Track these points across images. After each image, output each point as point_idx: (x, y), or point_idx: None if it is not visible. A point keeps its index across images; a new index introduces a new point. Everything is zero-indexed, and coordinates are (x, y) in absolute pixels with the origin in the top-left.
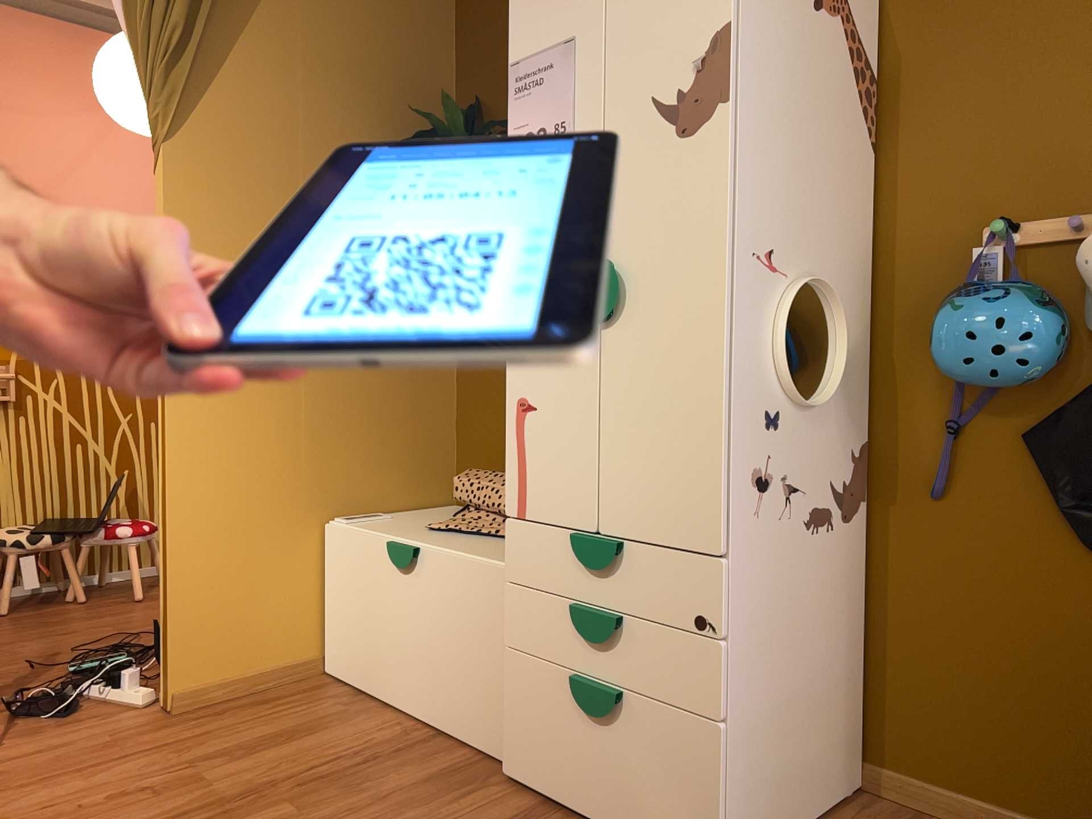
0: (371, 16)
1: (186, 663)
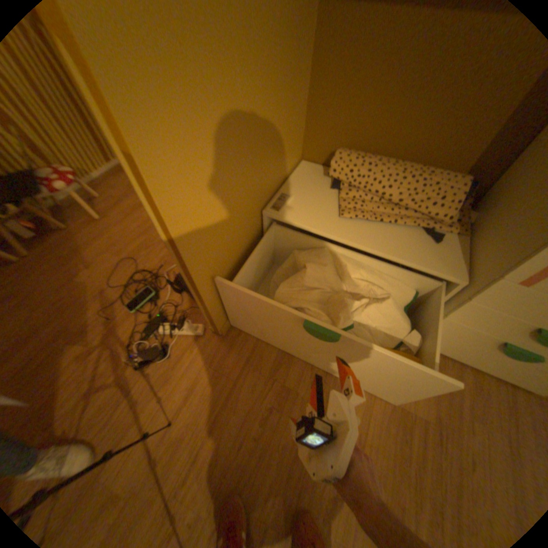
0: None
1: (222, 317)
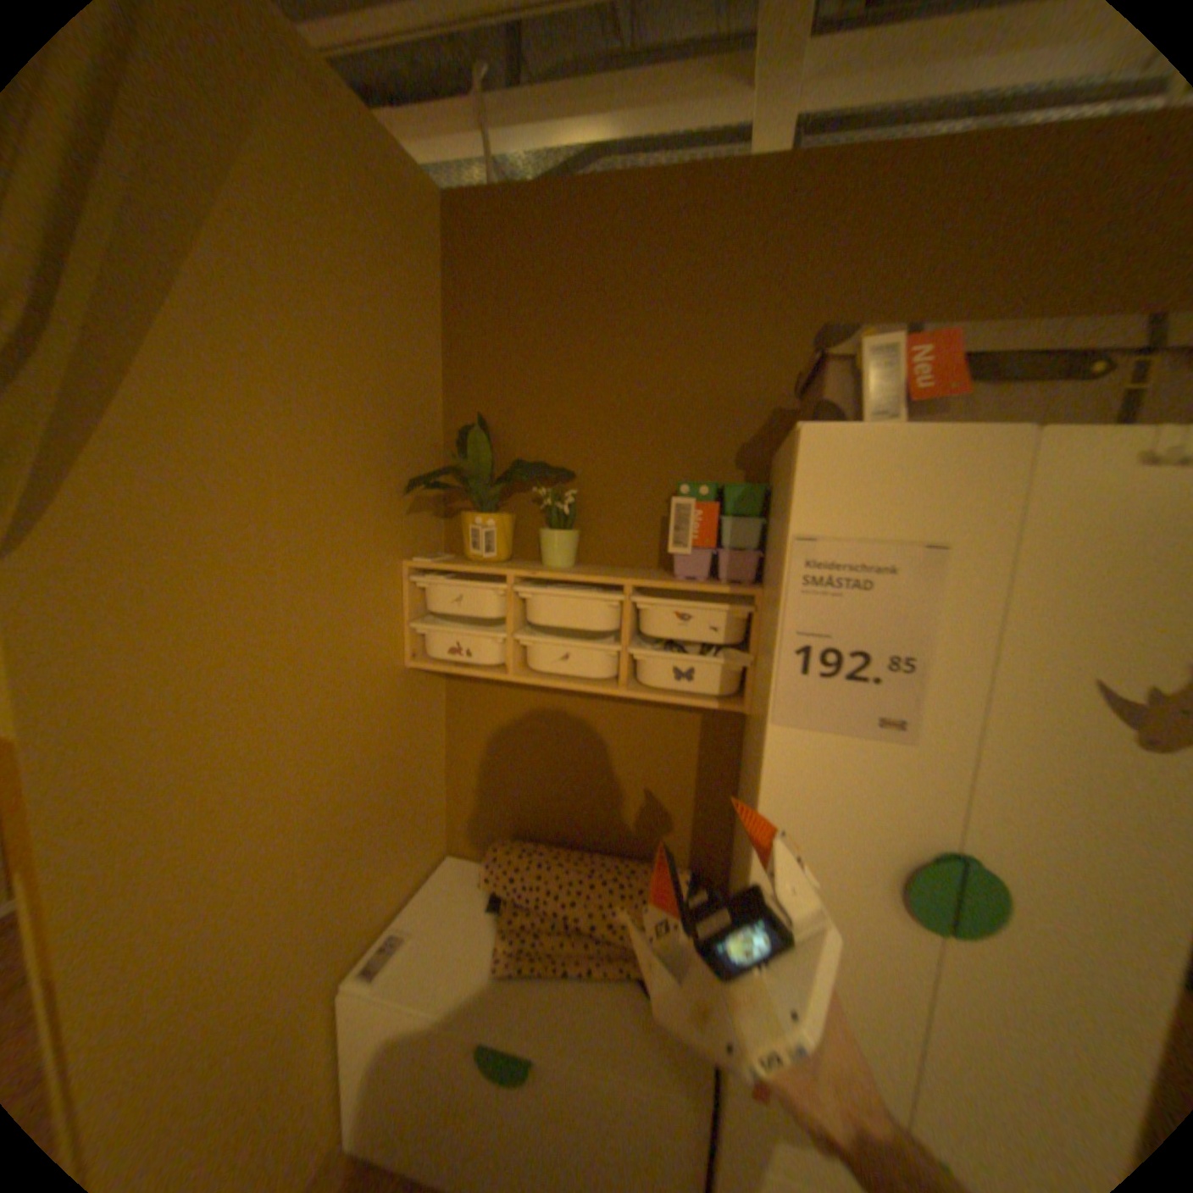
0: (356, 286)
1: None
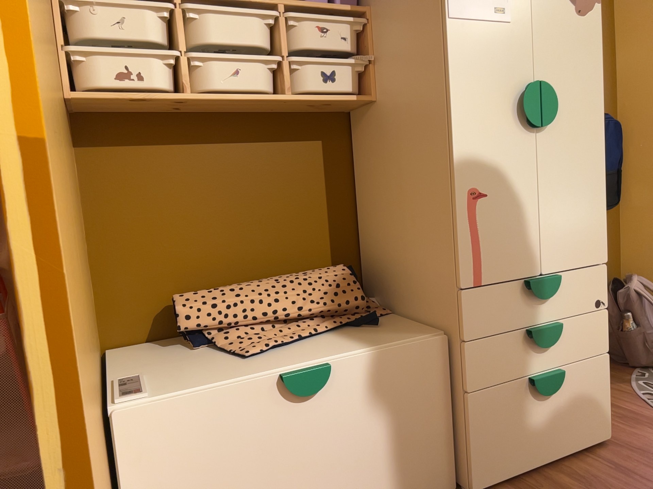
0: None
1: None
